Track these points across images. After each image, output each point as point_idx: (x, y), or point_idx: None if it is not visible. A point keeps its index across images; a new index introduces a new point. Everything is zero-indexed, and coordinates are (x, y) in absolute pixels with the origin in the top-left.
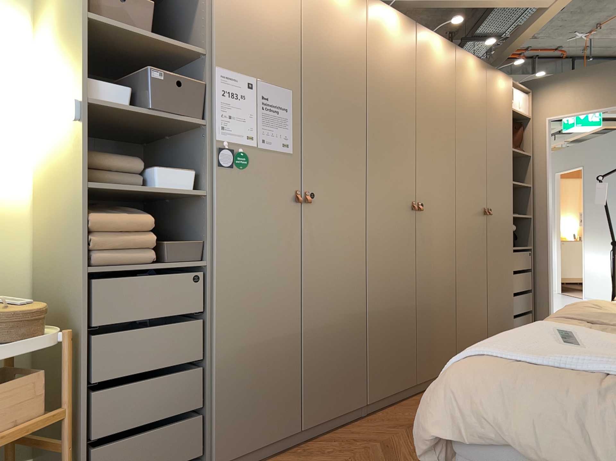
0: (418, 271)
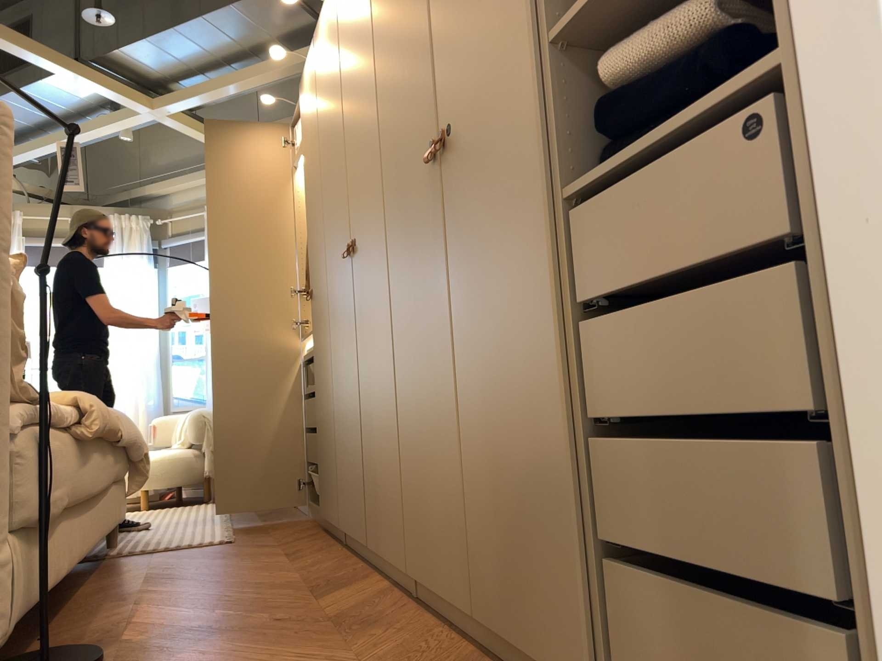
0: (361, 353)
